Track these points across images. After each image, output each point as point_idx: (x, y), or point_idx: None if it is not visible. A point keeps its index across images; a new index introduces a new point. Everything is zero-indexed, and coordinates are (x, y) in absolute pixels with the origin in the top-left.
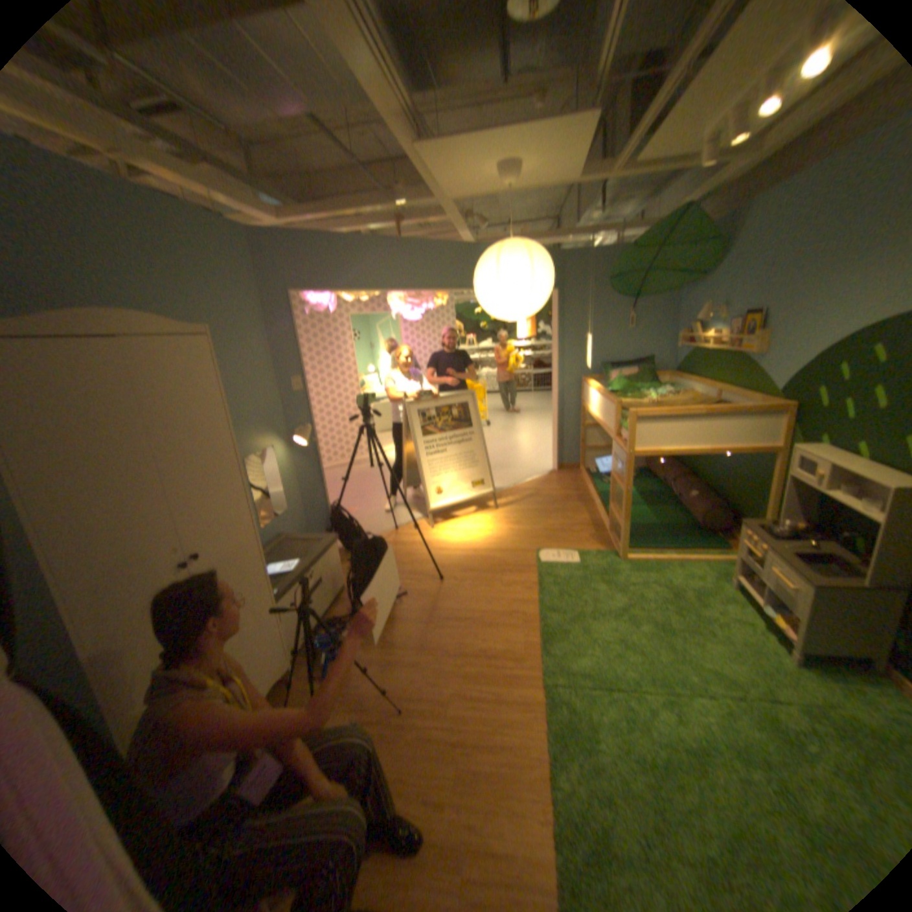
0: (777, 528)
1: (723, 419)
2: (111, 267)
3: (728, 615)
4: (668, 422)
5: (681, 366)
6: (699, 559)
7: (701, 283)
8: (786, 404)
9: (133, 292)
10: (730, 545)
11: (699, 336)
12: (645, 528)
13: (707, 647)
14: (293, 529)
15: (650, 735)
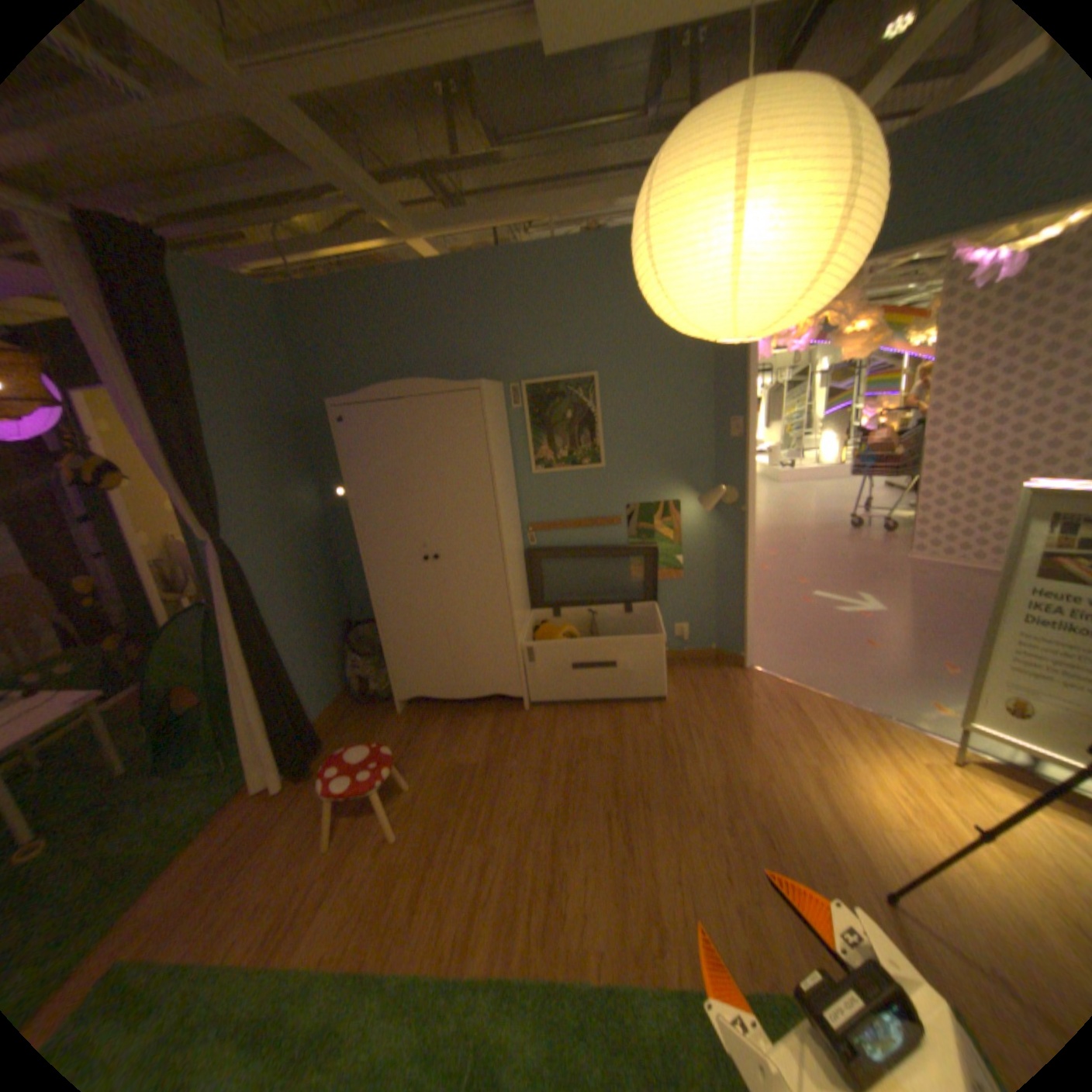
0: None
1: None
2: (521, 325)
3: None
4: None
5: None
6: None
7: None
8: None
9: (536, 343)
10: None
11: None
12: None
13: None
14: (688, 606)
15: None
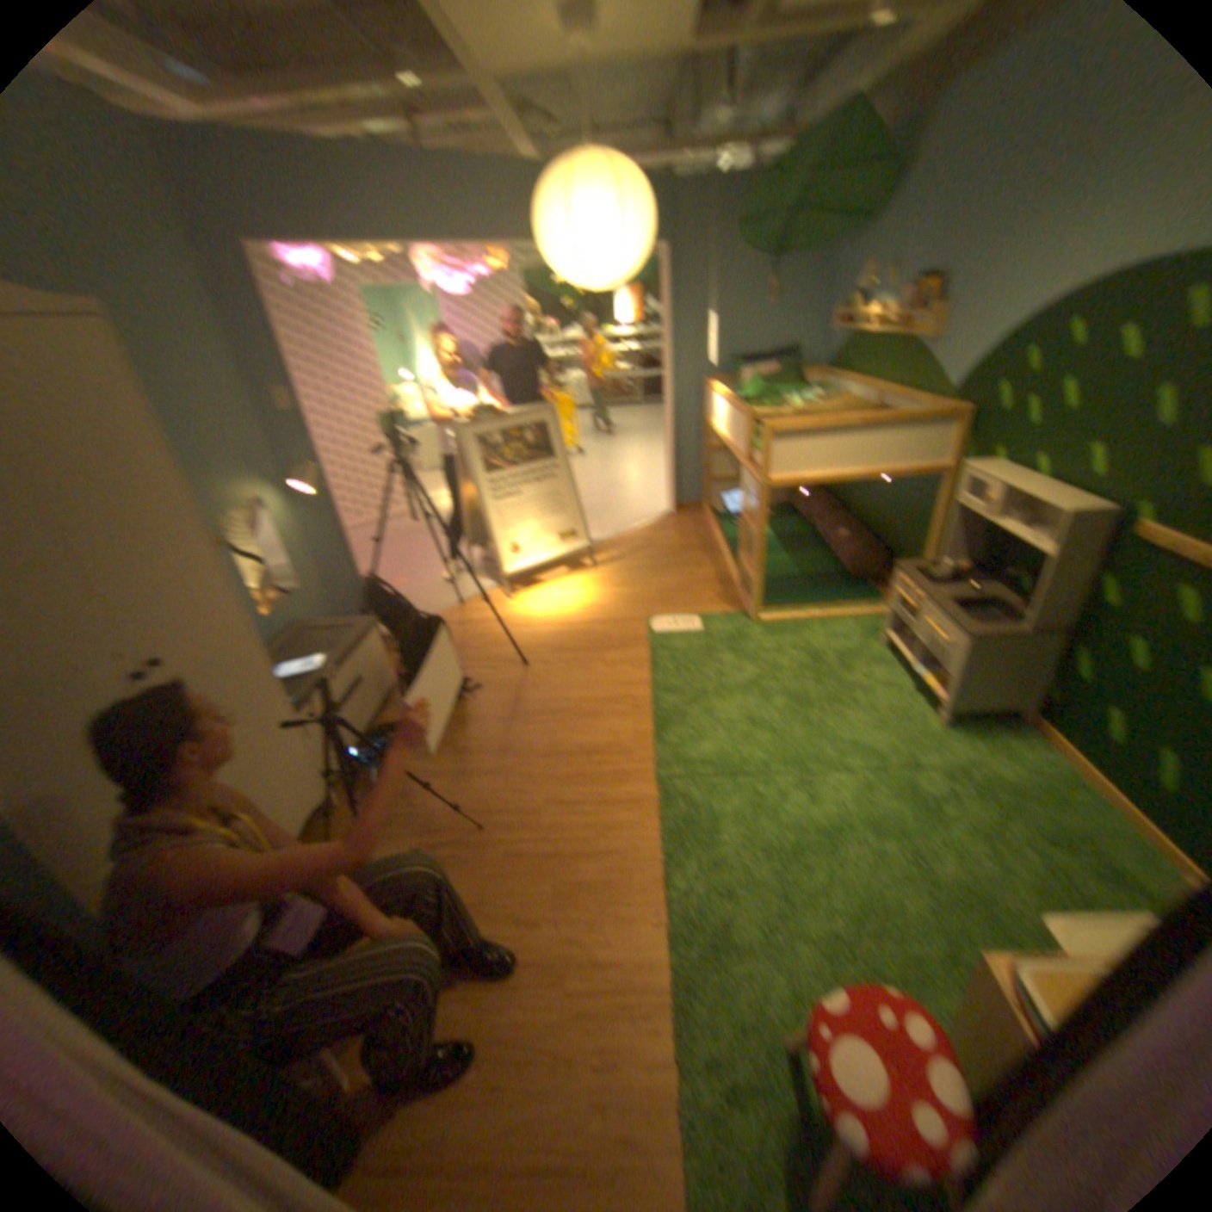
0: (935, 570)
1: (881, 432)
2: None
3: (872, 677)
4: (812, 439)
5: (834, 359)
6: (844, 613)
7: (865, 232)
8: (959, 408)
9: None
10: (880, 595)
11: (858, 313)
12: (781, 580)
13: (846, 715)
14: (310, 614)
15: (777, 819)
